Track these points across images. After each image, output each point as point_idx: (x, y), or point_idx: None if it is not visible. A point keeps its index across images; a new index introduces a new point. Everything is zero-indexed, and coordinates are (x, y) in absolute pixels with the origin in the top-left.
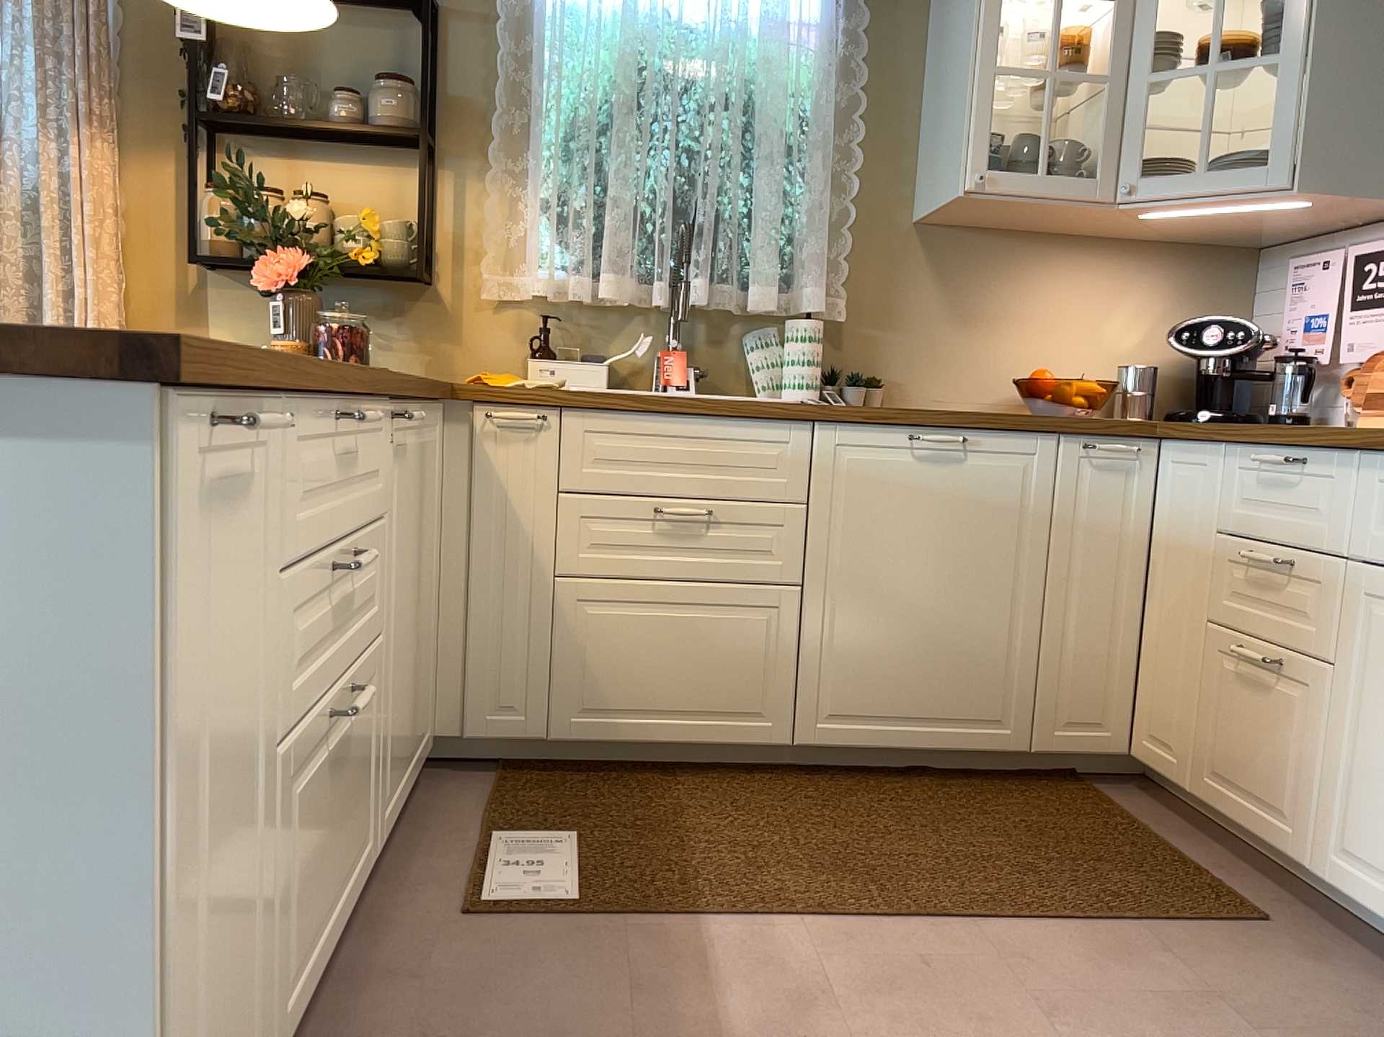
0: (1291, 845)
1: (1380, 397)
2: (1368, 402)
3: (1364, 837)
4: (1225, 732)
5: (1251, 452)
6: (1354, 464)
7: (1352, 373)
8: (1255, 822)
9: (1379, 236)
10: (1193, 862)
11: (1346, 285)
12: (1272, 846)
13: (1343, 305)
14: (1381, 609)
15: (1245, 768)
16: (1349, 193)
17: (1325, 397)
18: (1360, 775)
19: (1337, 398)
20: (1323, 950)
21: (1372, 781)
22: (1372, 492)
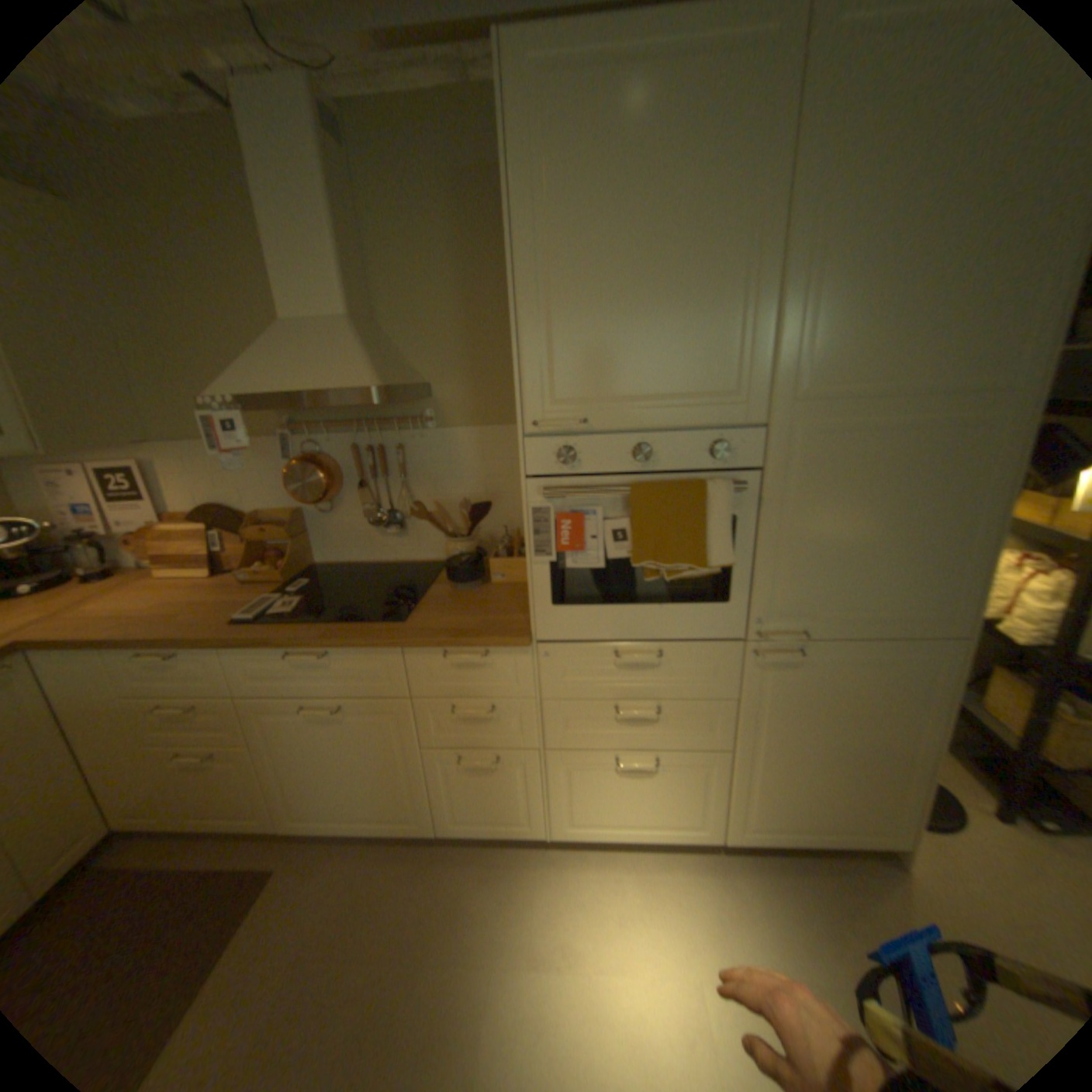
0: (259, 828)
1: (160, 558)
2: (153, 562)
3: (299, 810)
4: (186, 796)
5: (125, 653)
6: (212, 653)
7: (124, 536)
8: (231, 828)
9: (103, 455)
10: (205, 869)
11: (90, 483)
12: (247, 833)
13: (94, 495)
14: (263, 717)
15: (211, 807)
16: (84, 448)
17: (109, 550)
18: (285, 788)
19: (120, 550)
20: (302, 864)
21: (293, 788)
22: (232, 666)
